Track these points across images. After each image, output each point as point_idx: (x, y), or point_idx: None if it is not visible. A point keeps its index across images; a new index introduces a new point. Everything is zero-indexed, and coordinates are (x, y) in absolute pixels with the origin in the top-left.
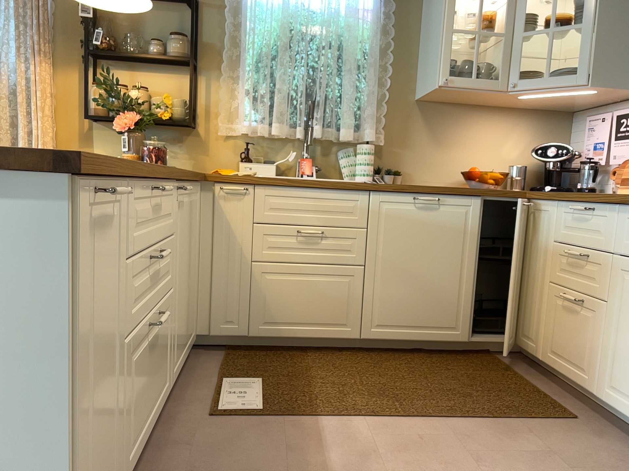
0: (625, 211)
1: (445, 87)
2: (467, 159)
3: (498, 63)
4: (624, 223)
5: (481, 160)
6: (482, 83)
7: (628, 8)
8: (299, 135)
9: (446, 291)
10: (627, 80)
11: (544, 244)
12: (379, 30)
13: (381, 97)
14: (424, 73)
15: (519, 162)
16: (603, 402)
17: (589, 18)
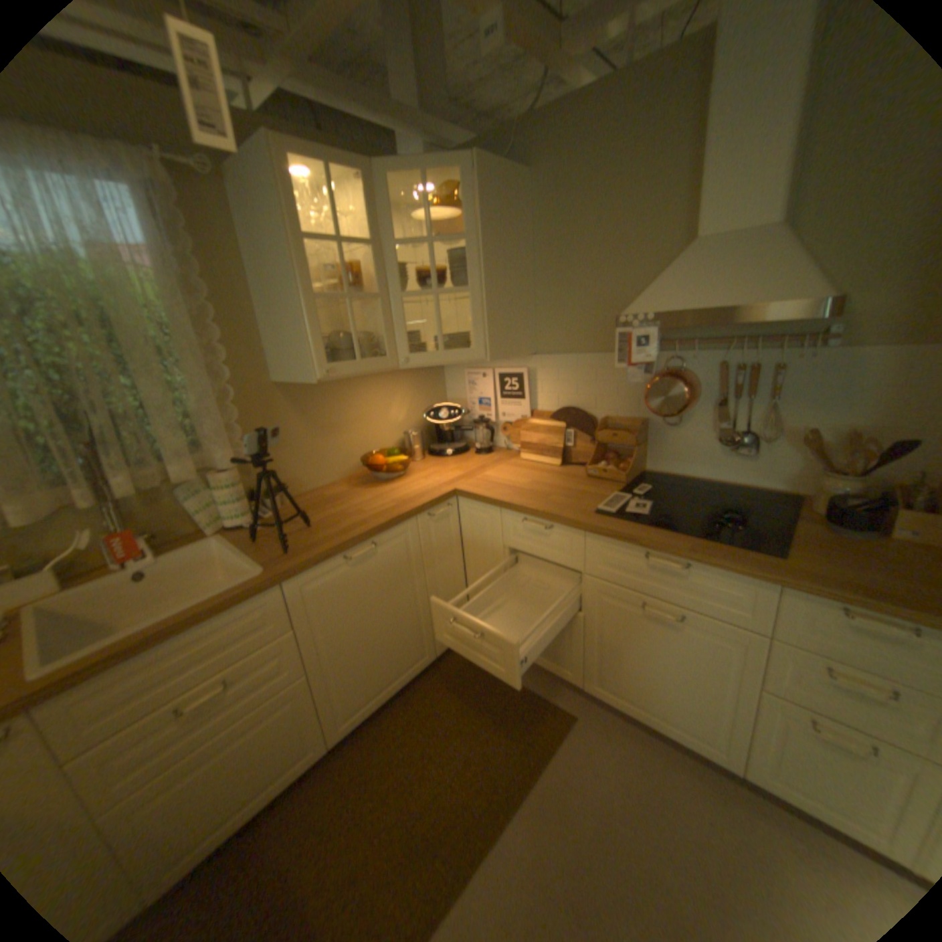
0: (593, 537)
1: (325, 380)
2: (357, 438)
3: (375, 329)
4: (594, 547)
5: (372, 434)
6: (370, 365)
7: (504, 268)
8: (85, 507)
9: (406, 631)
10: (514, 348)
11: (489, 544)
12: (174, 286)
13: (218, 393)
14: (276, 349)
15: (408, 423)
16: (592, 694)
17: (473, 280)
